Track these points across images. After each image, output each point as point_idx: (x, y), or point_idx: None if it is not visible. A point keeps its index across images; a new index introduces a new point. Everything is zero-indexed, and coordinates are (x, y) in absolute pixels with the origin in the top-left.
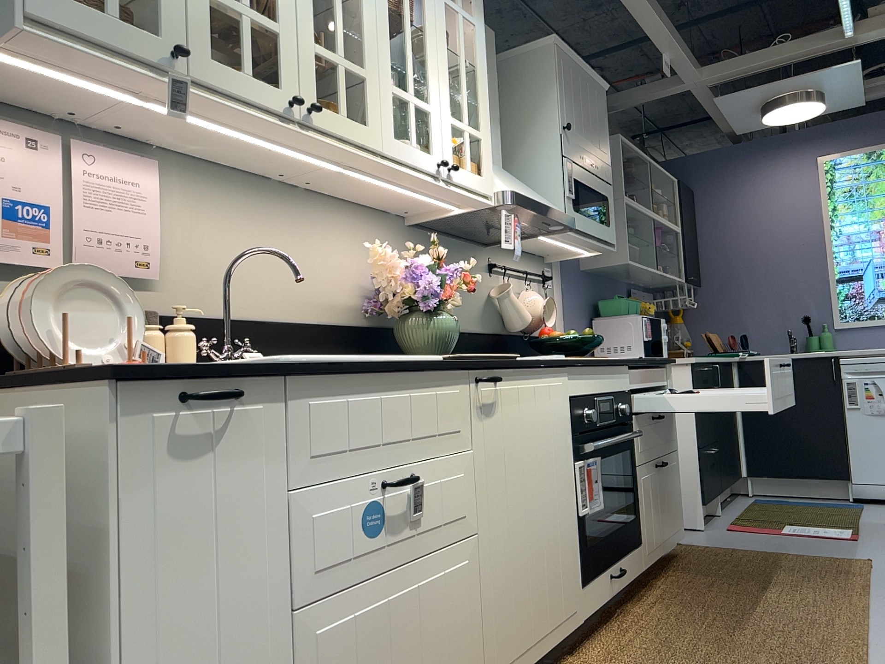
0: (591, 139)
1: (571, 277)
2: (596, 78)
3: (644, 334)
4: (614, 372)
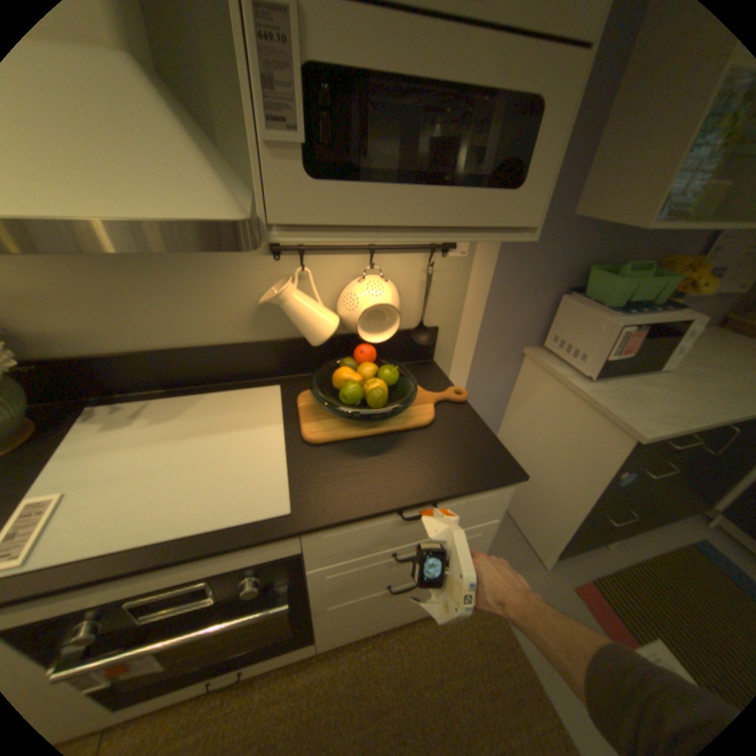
0: None
1: None
2: None
3: (614, 348)
4: (217, 555)
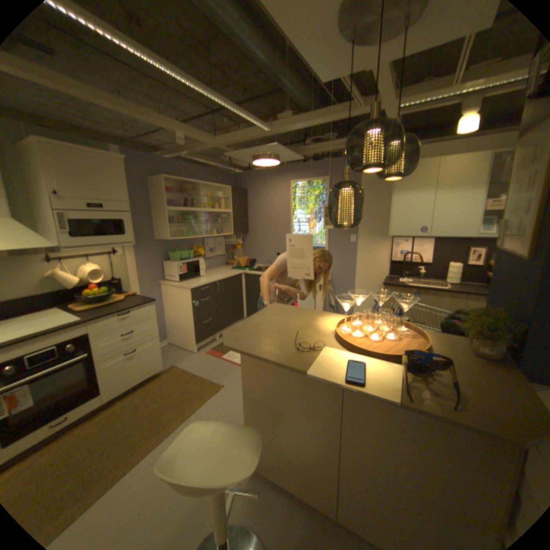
0: (98, 191)
1: (142, 245)
2: (105, 153)
3: (180, 271)
4: (59, 333)
